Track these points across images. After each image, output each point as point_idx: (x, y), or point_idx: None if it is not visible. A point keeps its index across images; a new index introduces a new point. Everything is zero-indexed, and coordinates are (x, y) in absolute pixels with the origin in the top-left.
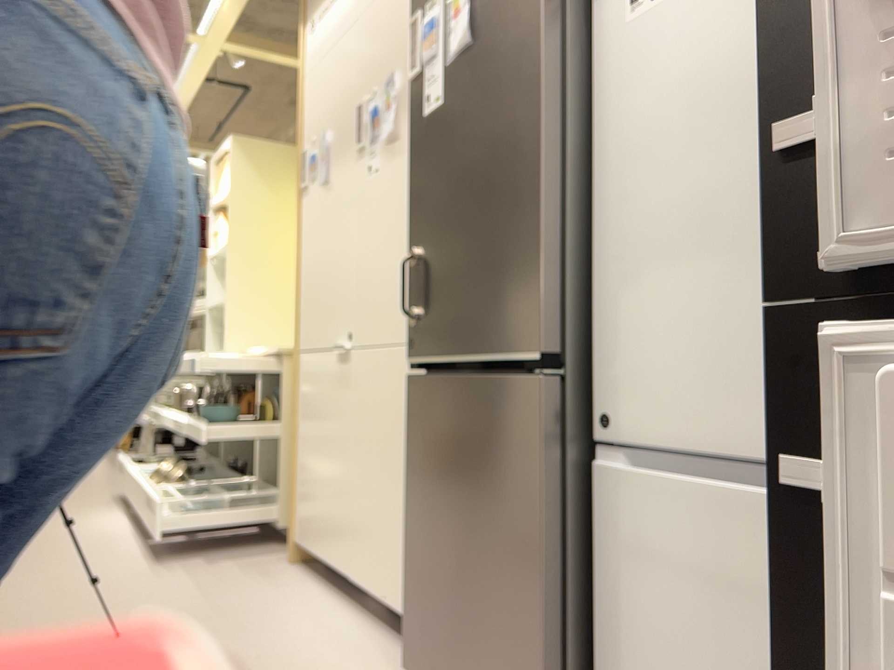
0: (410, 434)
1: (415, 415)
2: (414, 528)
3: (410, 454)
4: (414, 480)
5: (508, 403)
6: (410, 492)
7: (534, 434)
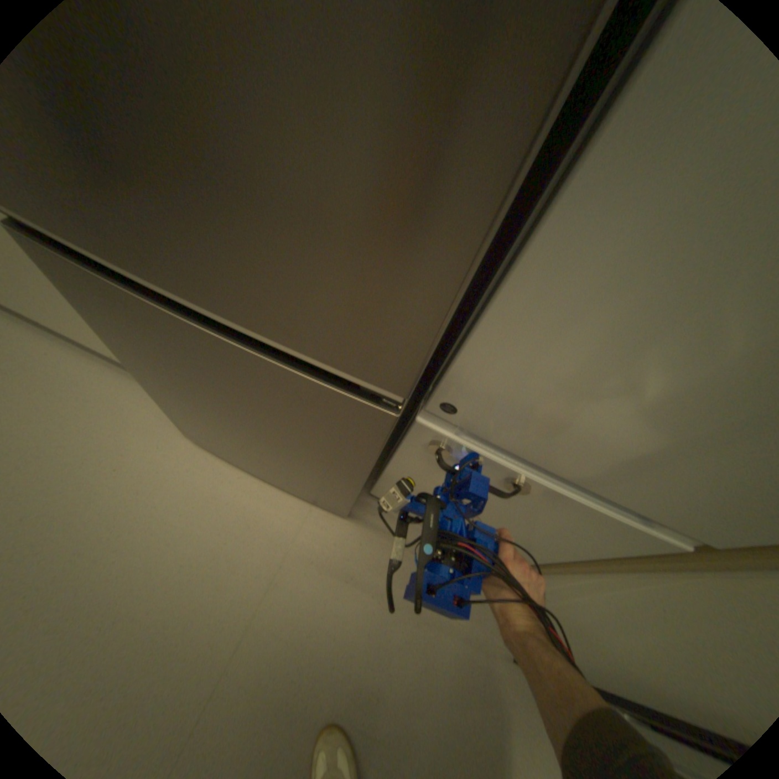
0: (81, 307)
1: (78, 293)
2: (151, 385)
3: (97, 326)
4: (126, 354)
5: (313, 395)
6: (123, 358)
7: (361, 433)
